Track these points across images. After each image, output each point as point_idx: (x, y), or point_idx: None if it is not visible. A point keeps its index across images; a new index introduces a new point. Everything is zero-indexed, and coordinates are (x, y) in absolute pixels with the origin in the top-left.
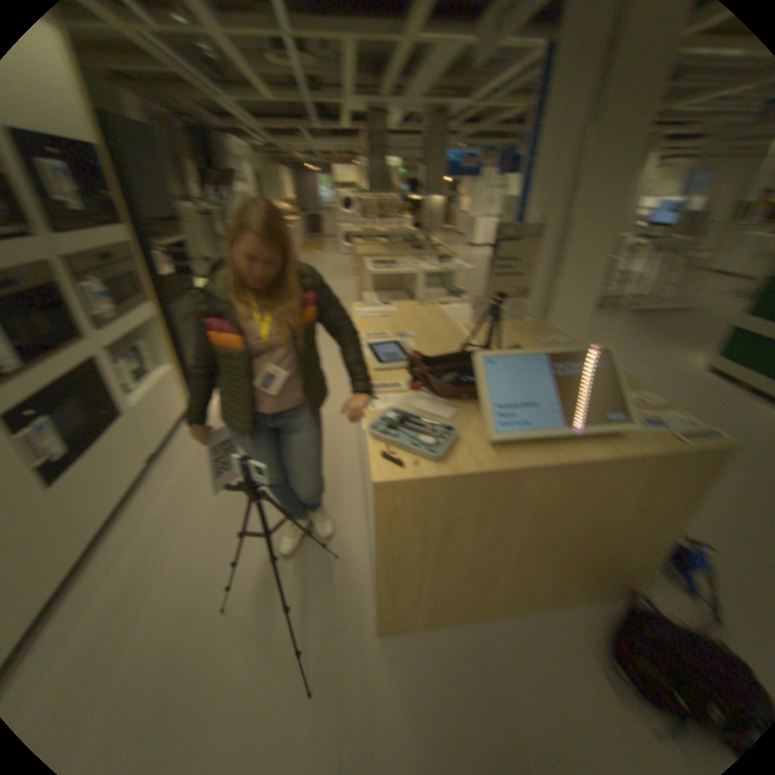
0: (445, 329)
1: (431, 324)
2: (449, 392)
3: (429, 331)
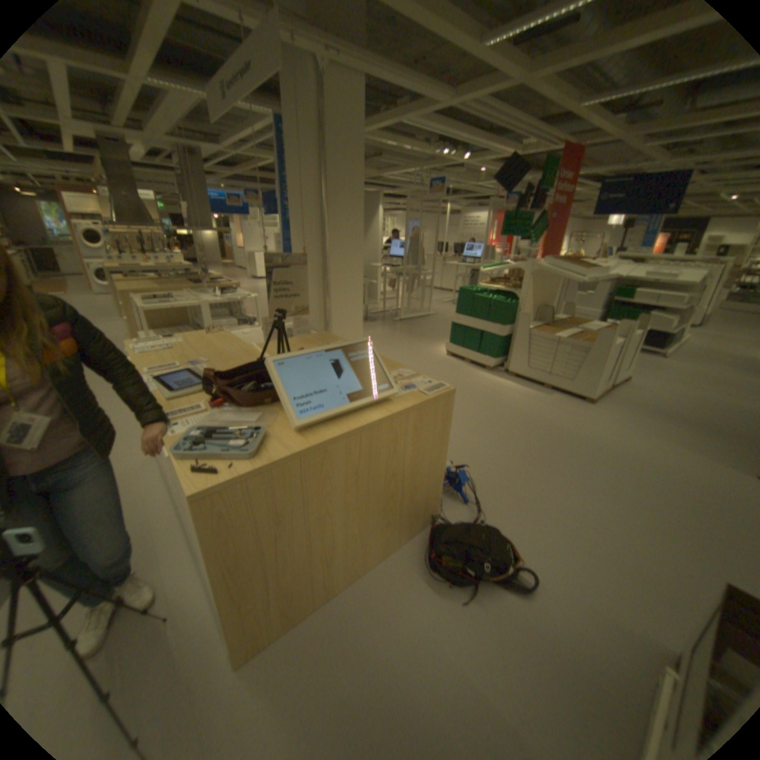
0: (243, 352)
1: (227, 349)
2: (255, 403)
3: (226, 356)
